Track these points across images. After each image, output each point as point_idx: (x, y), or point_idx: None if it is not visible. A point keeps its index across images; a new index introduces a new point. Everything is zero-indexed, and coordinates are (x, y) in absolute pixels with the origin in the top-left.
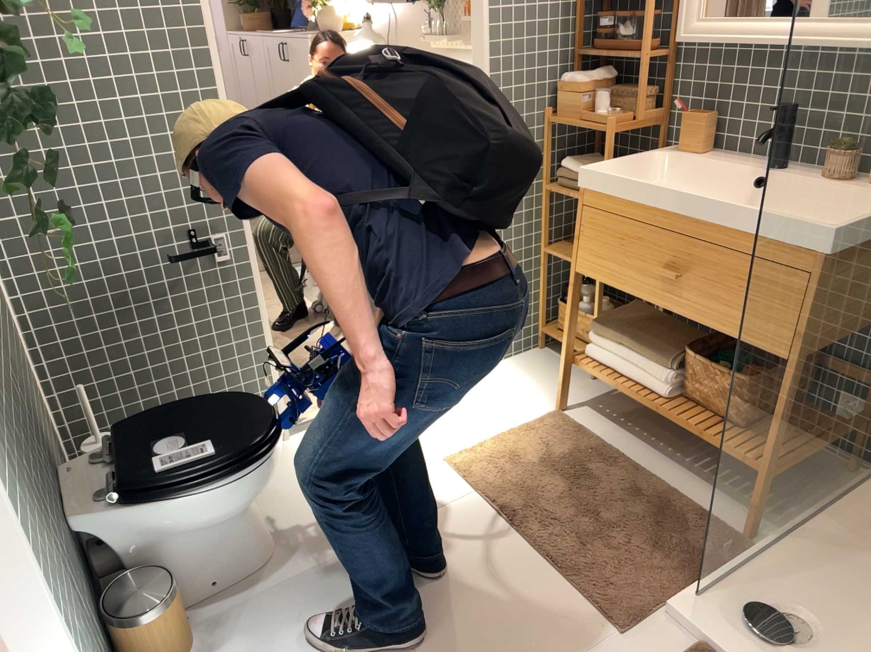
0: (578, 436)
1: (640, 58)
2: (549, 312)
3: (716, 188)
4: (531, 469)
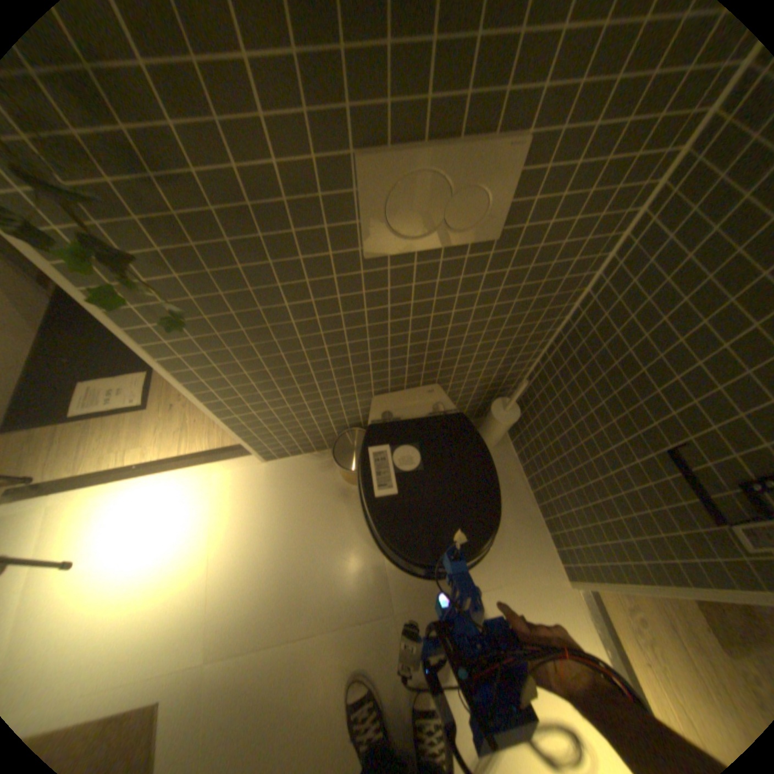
0: None
1: None
2: None
3: None
4: None
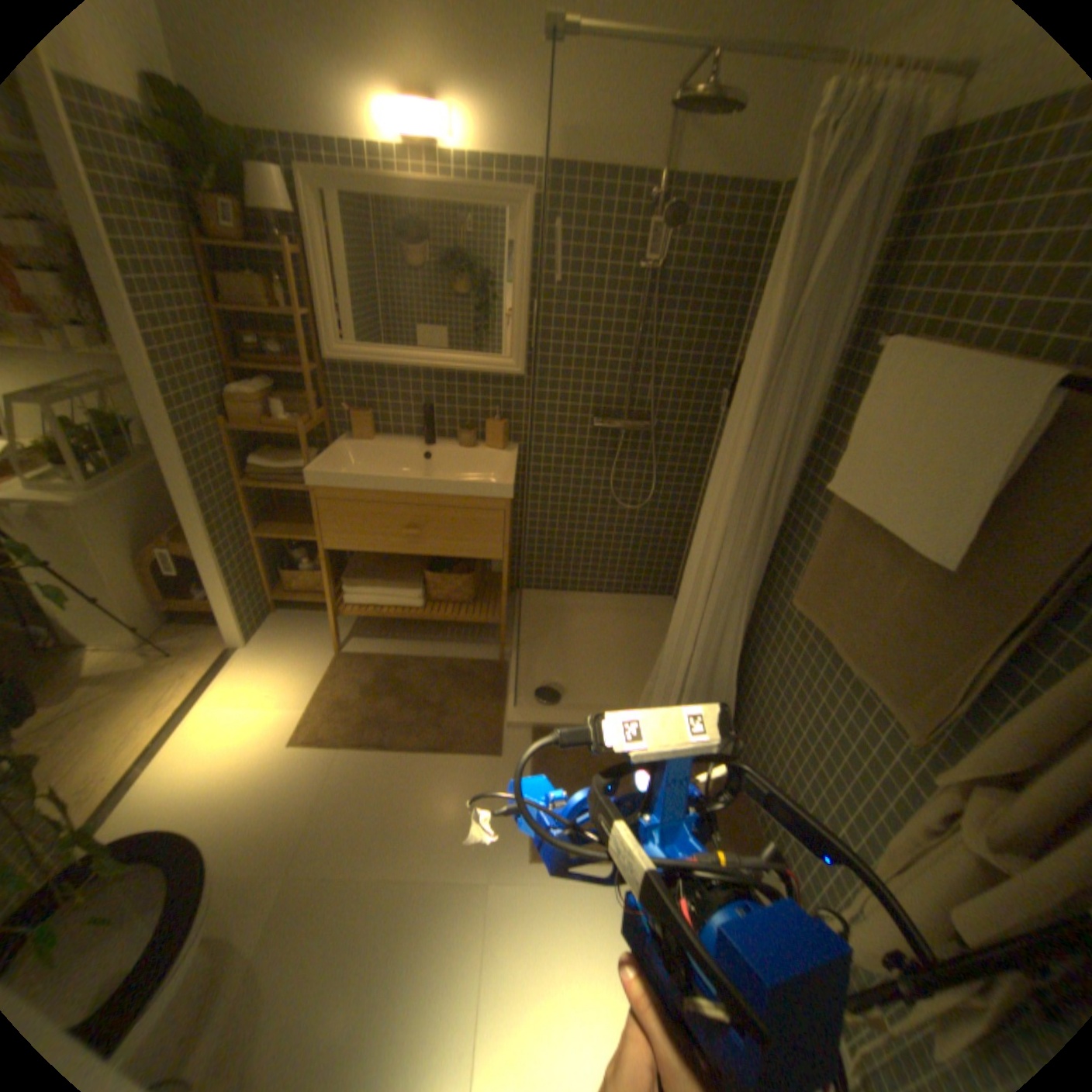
0: (365, 662)
1: (282, 366)
2: (266, 582)
3: (393, 461)
4: (358, 704)
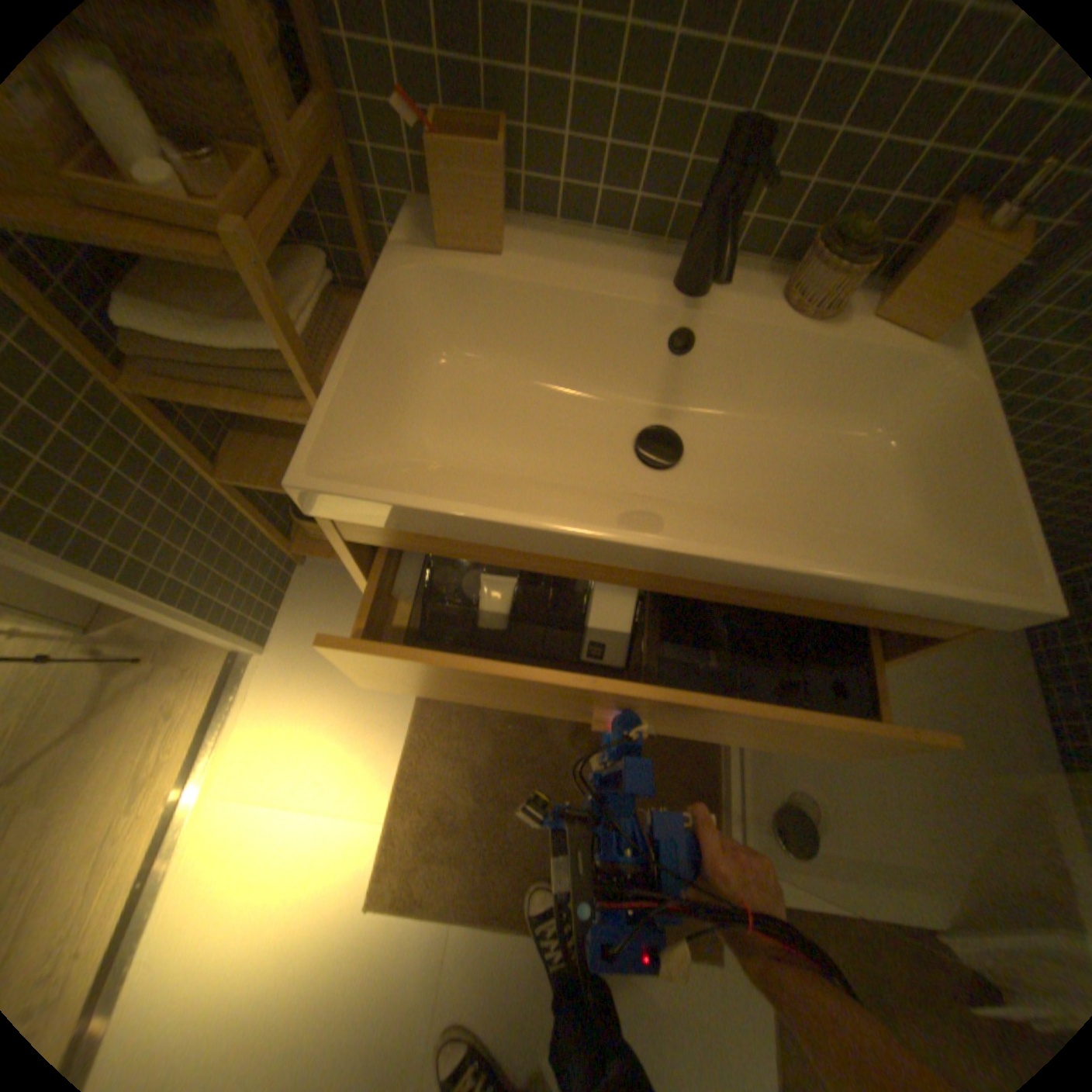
0: (476, 715)
1: None
2: (275, 524)
3: (569, 342)
4: (475, 825)
